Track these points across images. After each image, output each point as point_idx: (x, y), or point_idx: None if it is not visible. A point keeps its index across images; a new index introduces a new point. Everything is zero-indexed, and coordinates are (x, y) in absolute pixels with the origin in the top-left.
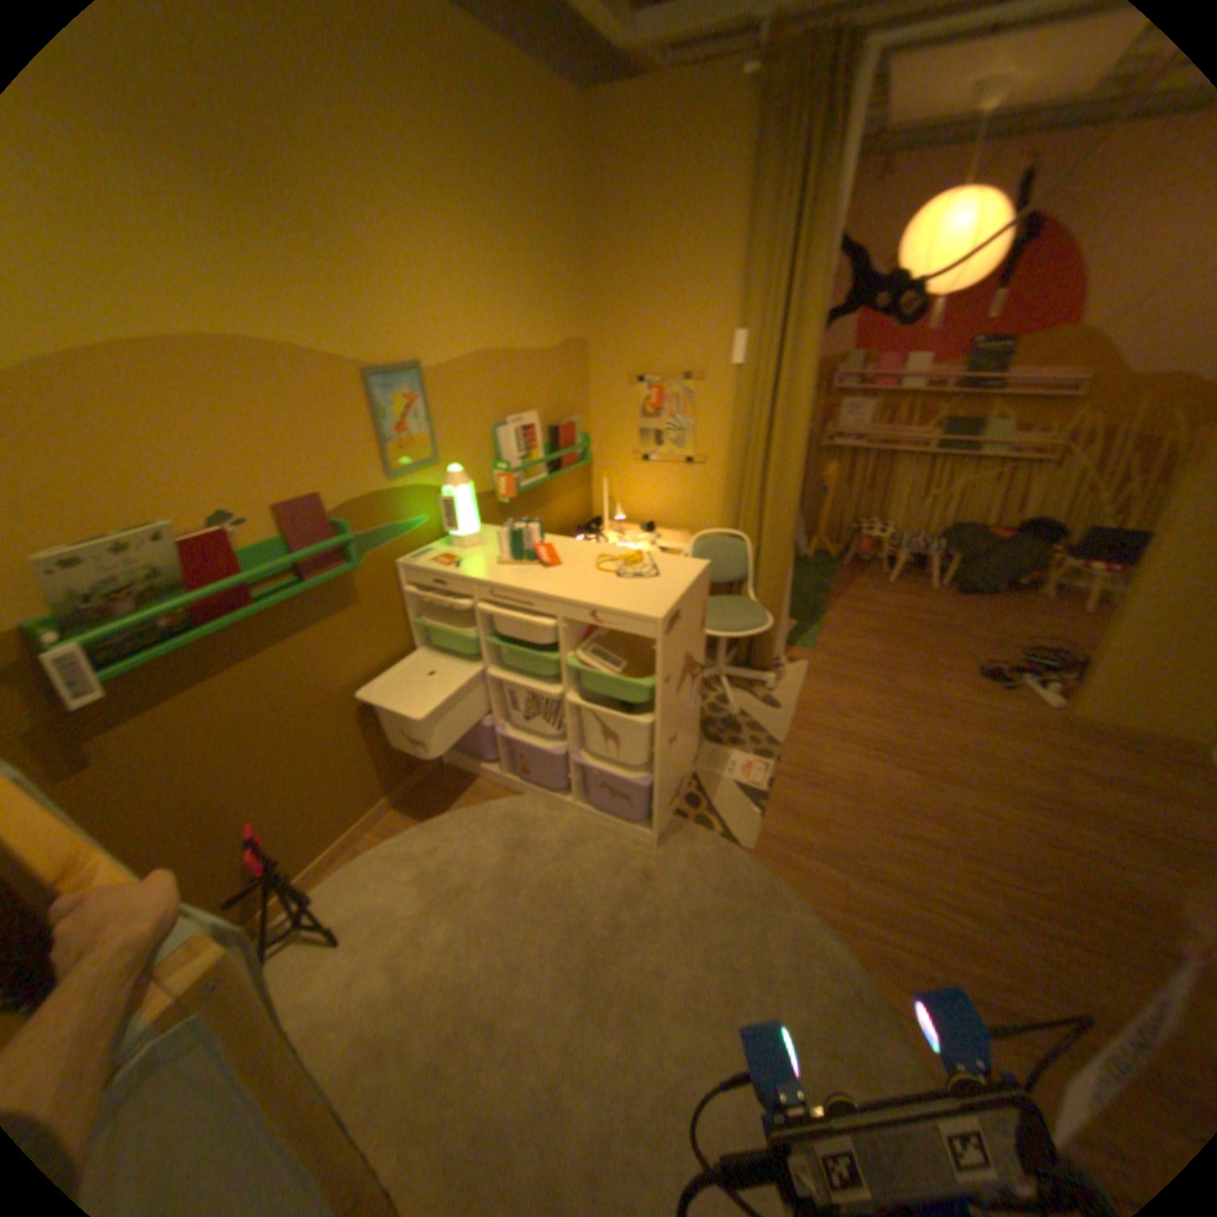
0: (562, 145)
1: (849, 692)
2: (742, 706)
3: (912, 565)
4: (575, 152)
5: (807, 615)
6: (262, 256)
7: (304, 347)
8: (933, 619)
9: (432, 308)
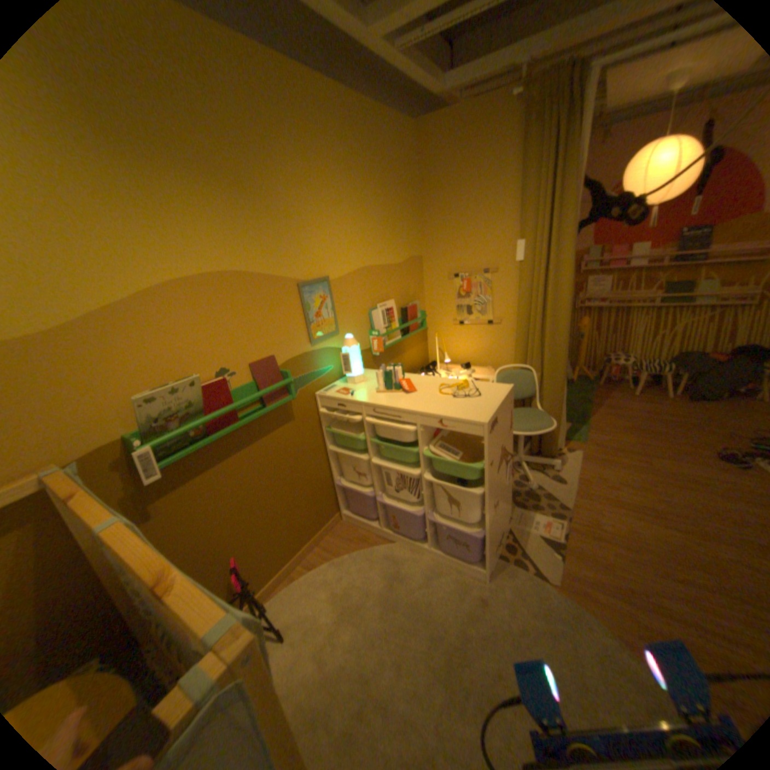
0: (405, 148)
1: (617, 472)
2: (539, 482)
3: (651, 382)
4: (412, 151)
5: (578, 419)
6: (249, 227)
7: (269, 273)
8: (674, 419)
9: (335, 245)
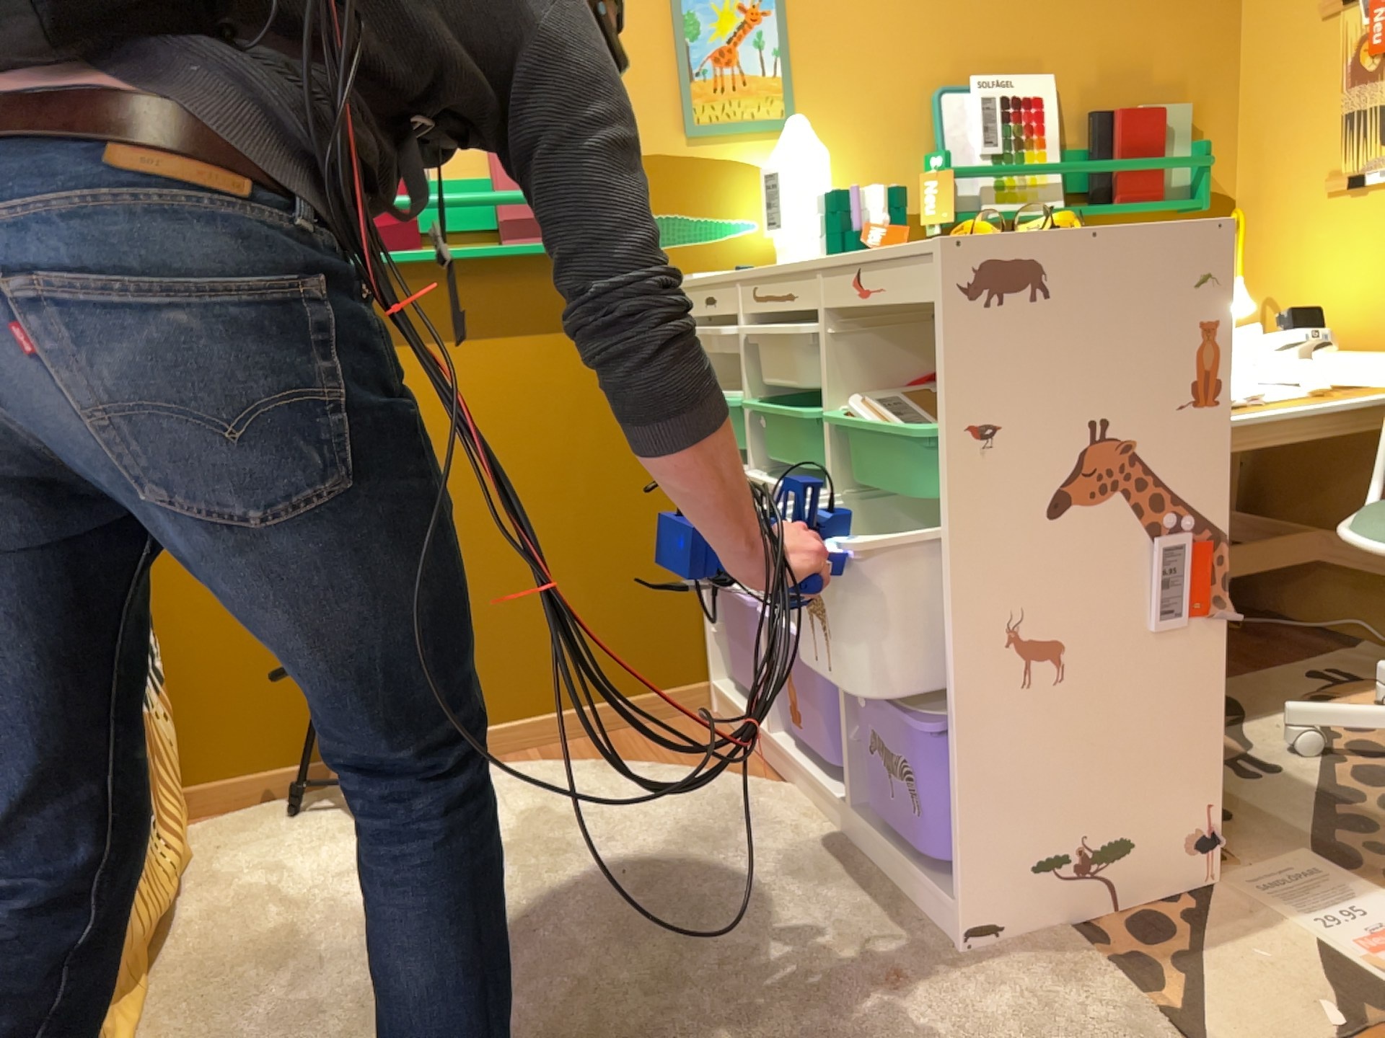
0: None
1: None
2: None
3: None
4: None
5: None
6: None
7: None
8: None
9: None
